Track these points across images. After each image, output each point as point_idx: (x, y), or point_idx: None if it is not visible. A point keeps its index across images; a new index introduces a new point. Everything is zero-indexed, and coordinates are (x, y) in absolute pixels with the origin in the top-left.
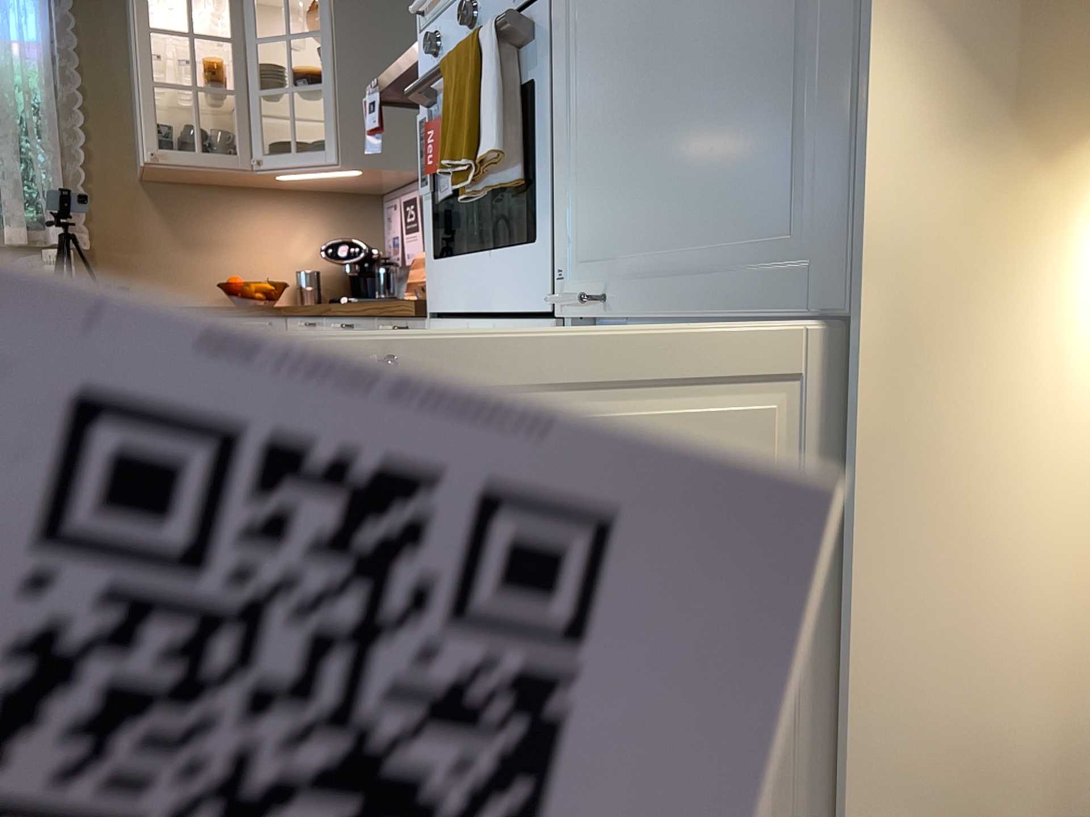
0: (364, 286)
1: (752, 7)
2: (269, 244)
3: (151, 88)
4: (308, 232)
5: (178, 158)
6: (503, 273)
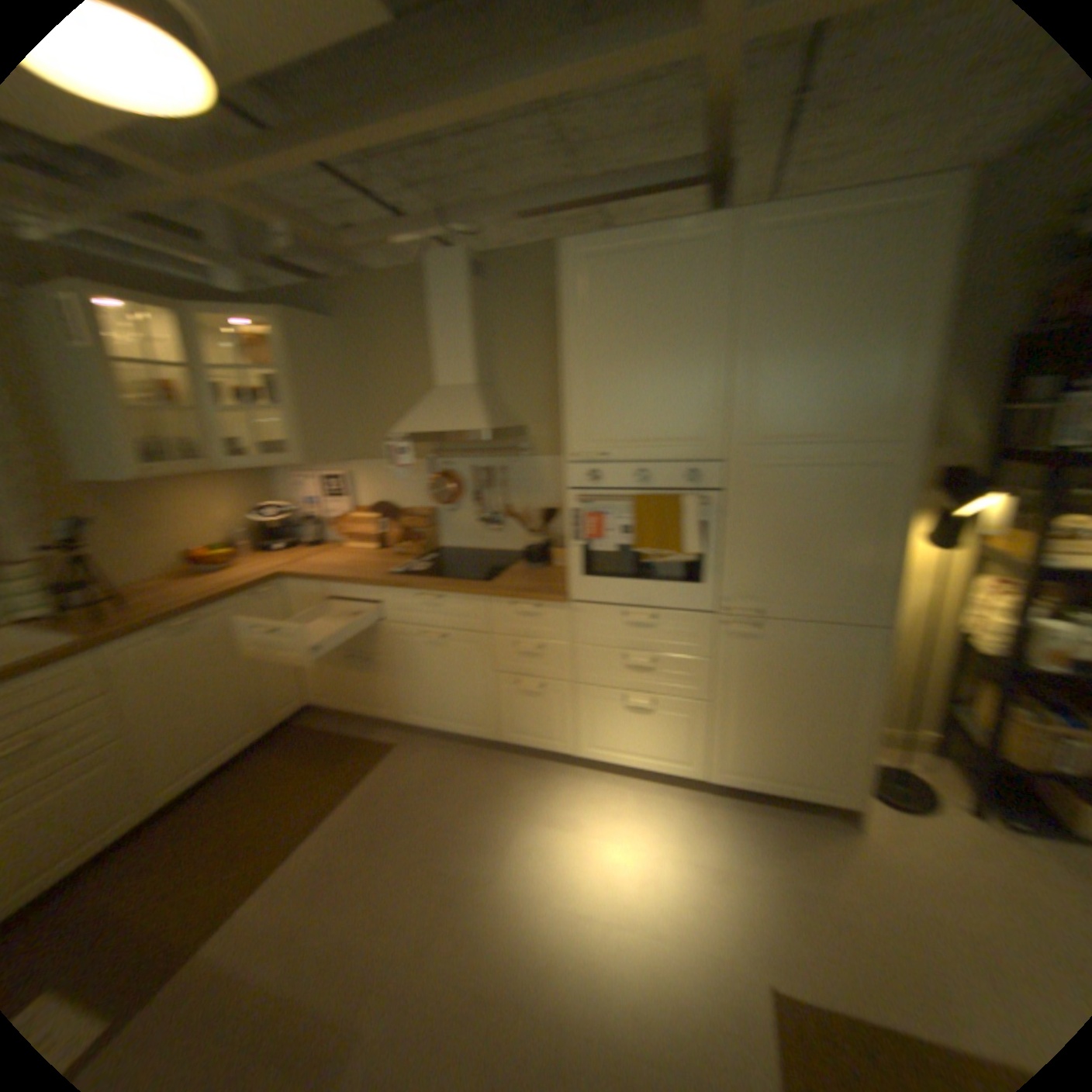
0: (274, 534)
1: (845, 537)
2: (188, 516)
3: (111, 414)
4: (215, 501)
5: (147, 472)
6: (659, 591)
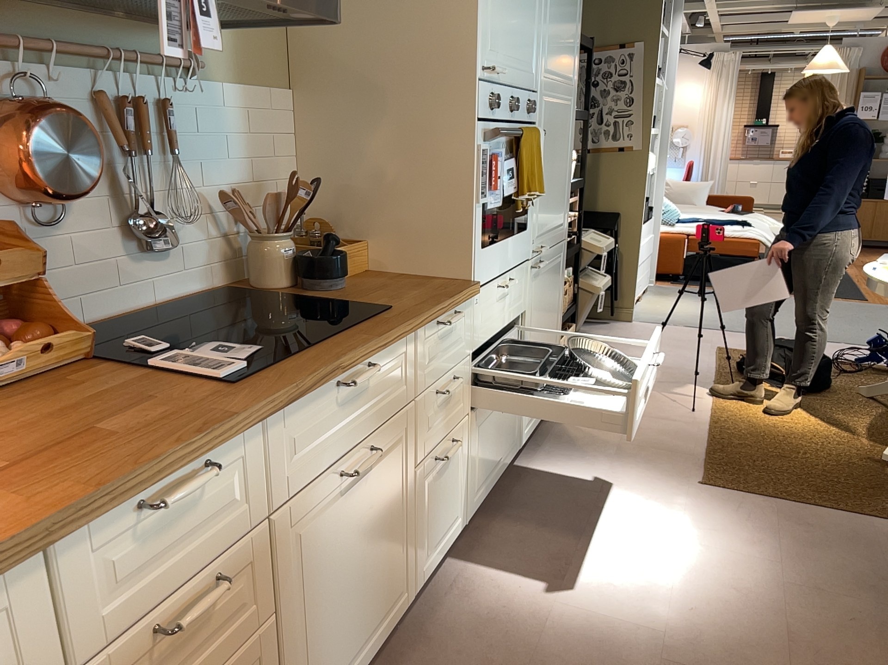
0: None
1: (562, 166)
2: None
3: None
4: None
5: None
6: (515, 246)
